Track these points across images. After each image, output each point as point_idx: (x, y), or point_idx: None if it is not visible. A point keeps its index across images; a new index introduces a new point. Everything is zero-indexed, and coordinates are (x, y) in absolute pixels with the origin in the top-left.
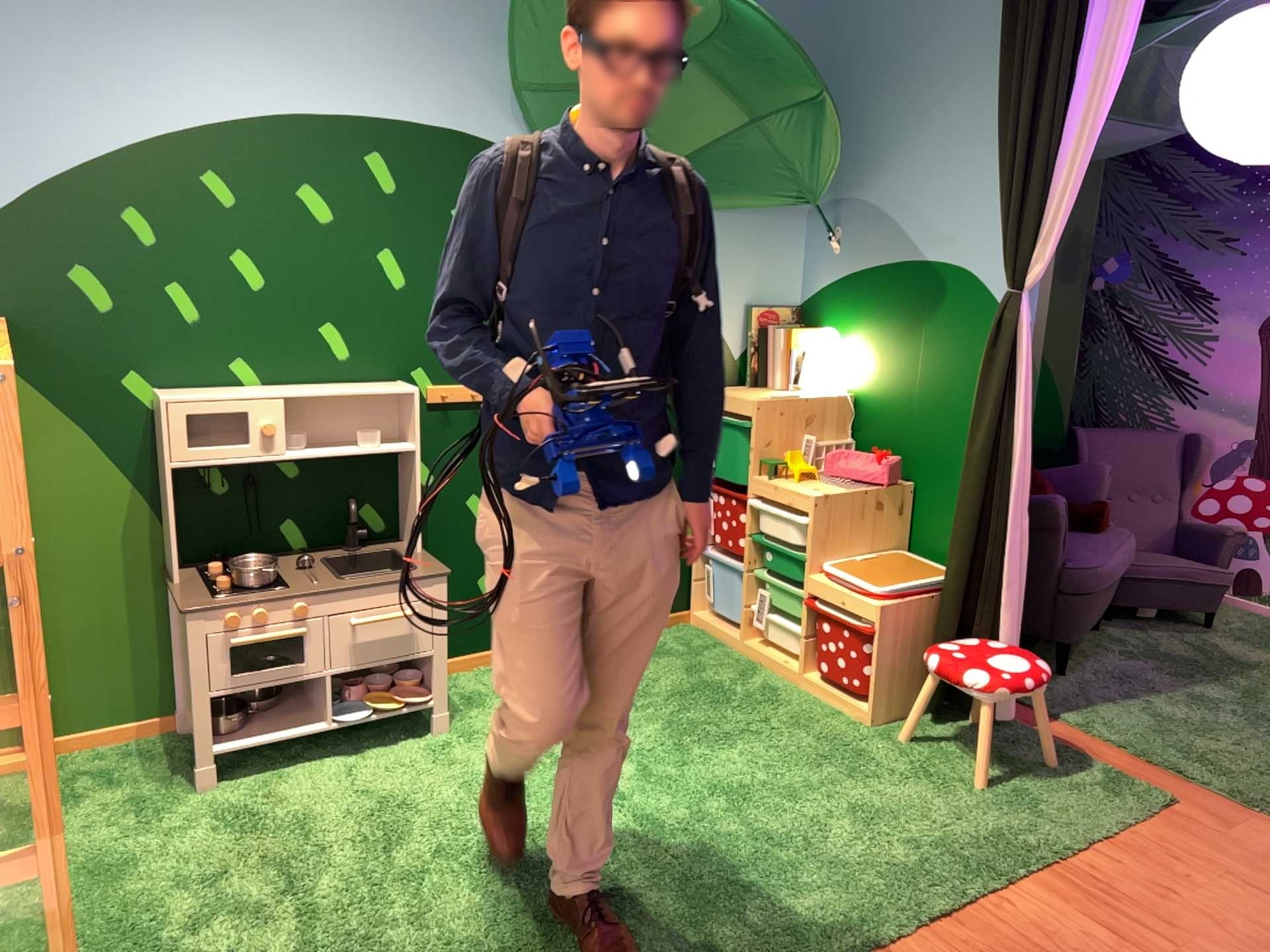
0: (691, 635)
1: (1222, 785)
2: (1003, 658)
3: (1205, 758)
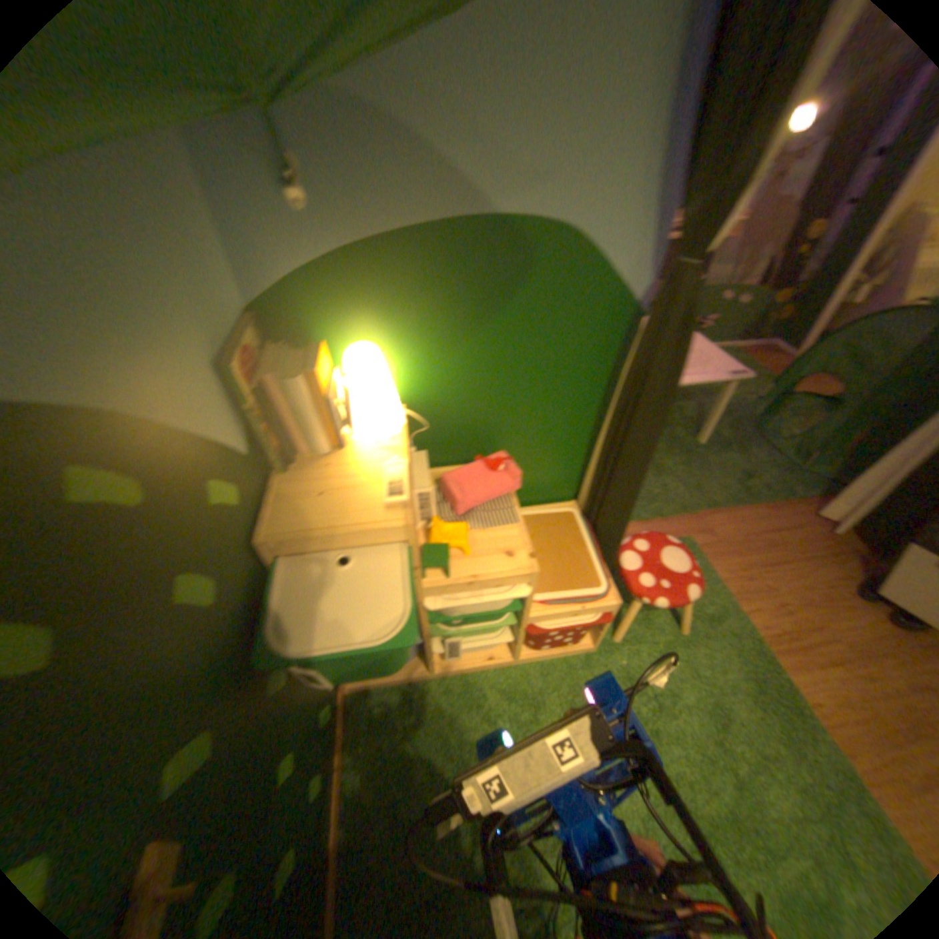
0: (381, 708)
1: (684, 507)
2: (665, 552)
3: (655, 494)
